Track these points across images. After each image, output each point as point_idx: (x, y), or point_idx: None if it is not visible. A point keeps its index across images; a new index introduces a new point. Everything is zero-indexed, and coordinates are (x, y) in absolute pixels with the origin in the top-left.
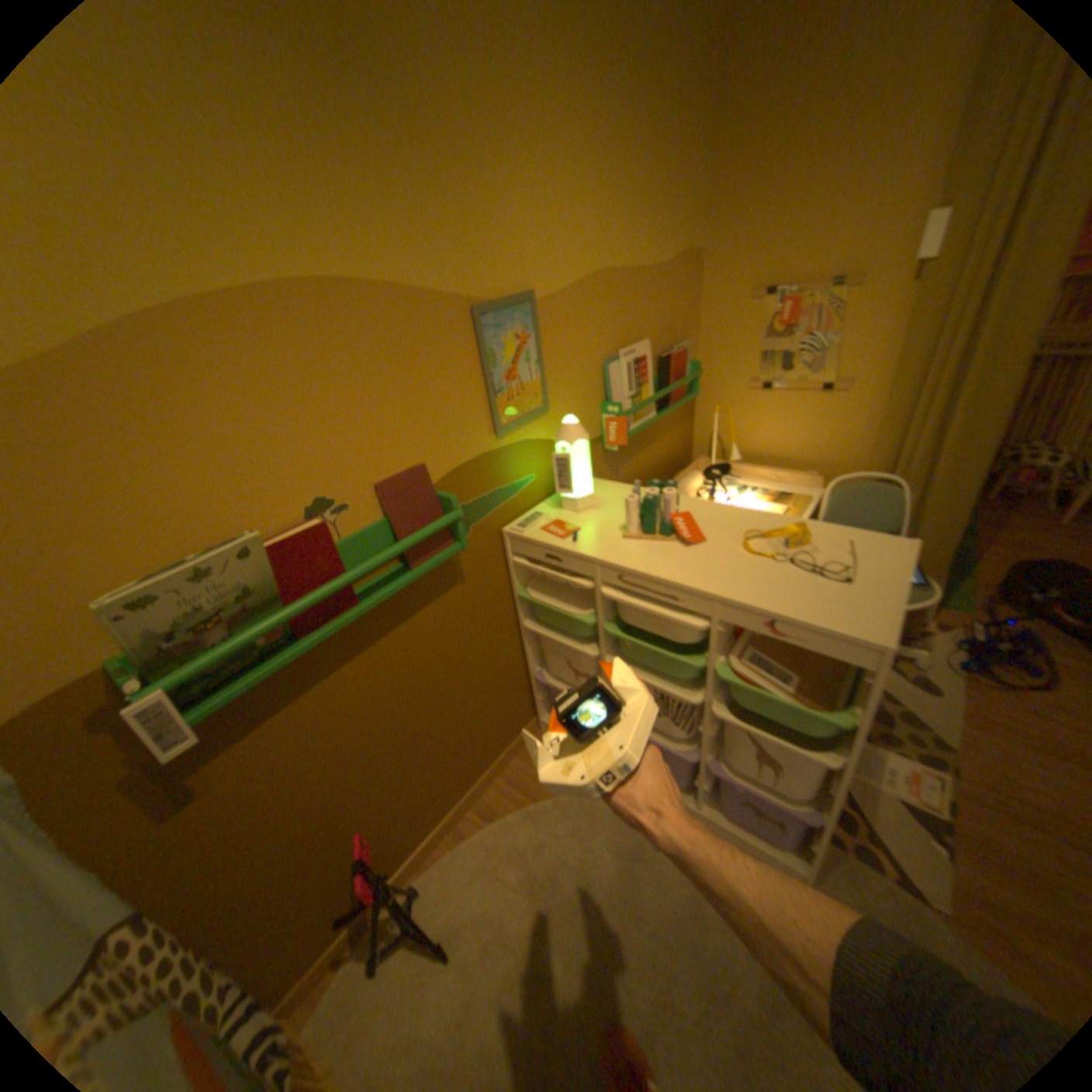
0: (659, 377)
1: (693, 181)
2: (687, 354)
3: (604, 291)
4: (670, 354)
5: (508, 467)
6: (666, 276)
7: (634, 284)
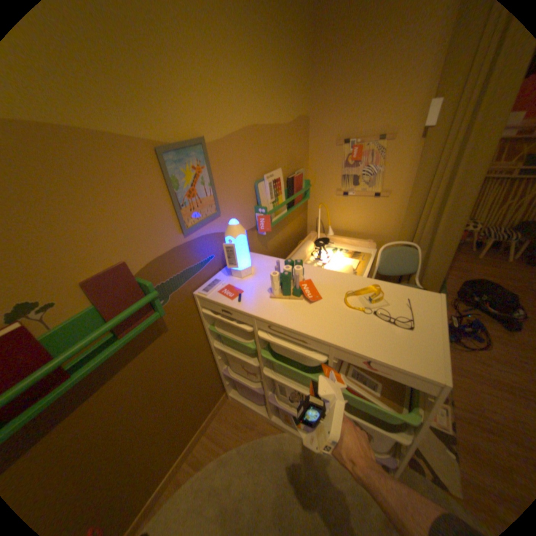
0: (288, 190)
1: (302, 76)
2: (302, 176)
3: (252, 139)
4: (293, 176)
5: (194, 253)
6: (289, 131)
7: (271, 135)
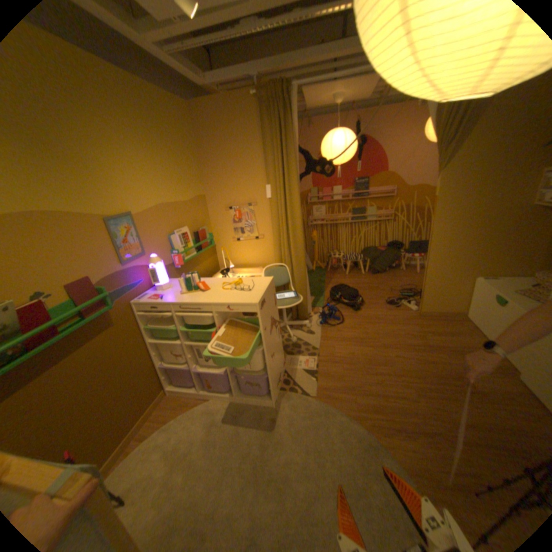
0: (195, 240)
1: (194, 174)
2: (205, 231)
3: (163, 211)
4: (198, 231)
5: (130, 277)
6: (190, 205)
7: (176, 208)
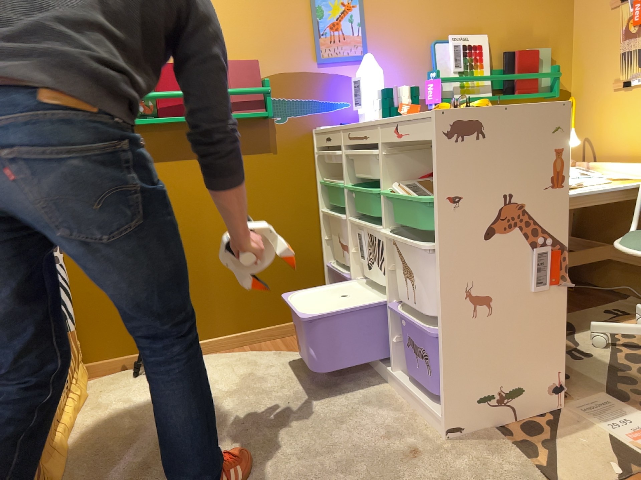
0: (503, 70)
1: None
2: (537, 56)
3: None
4: (514, 51)
5: (325, 88)
6: None
7: None
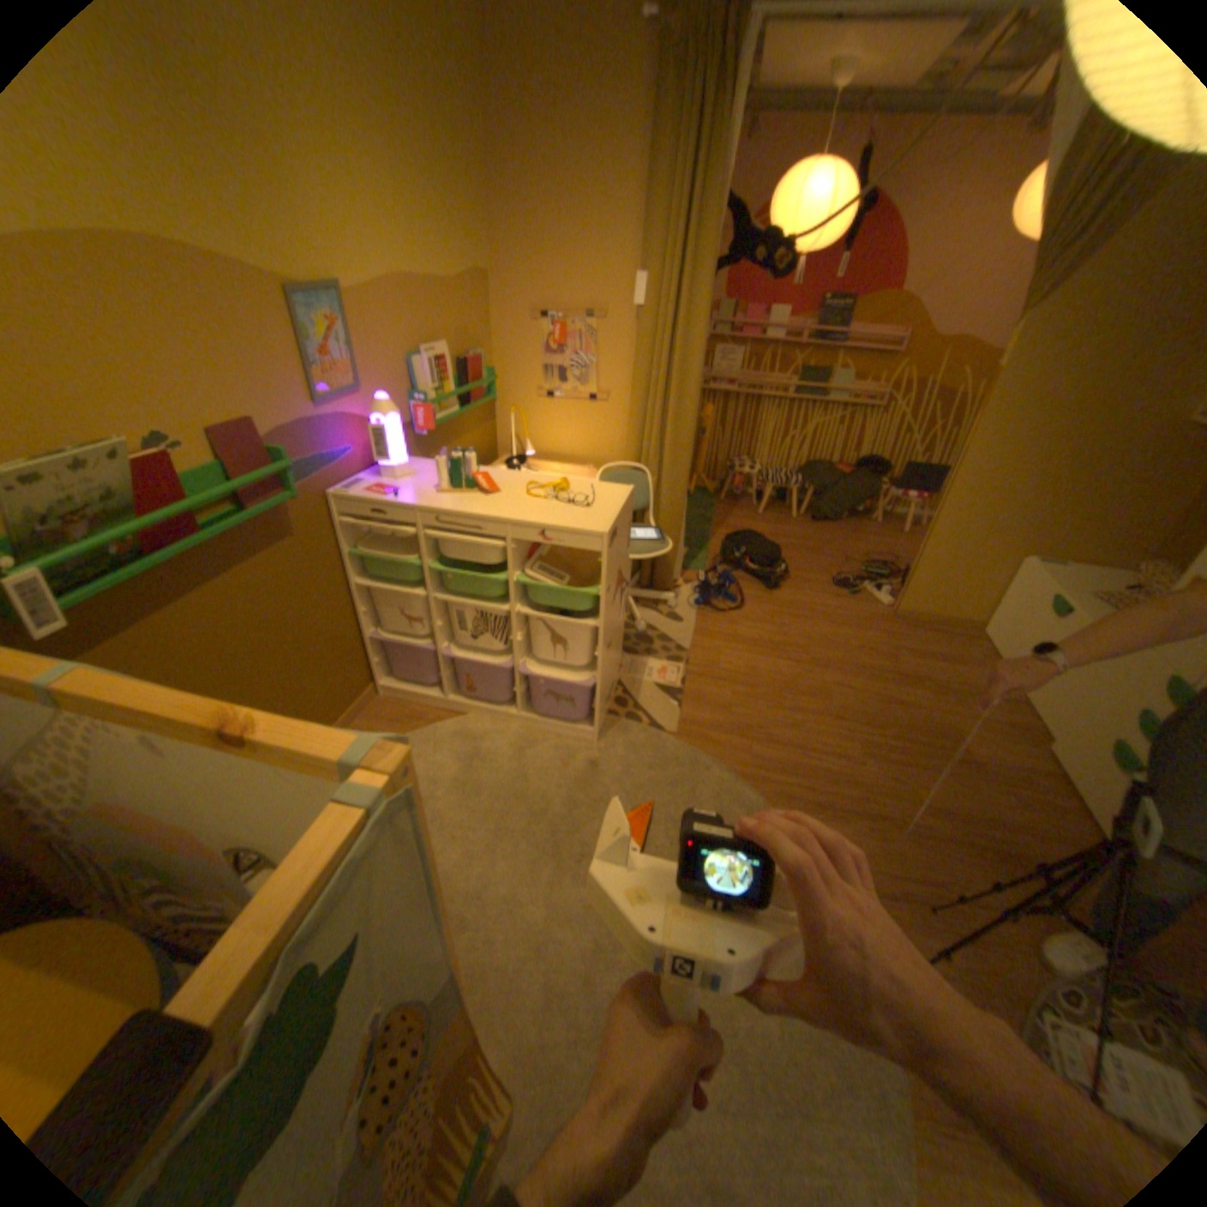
0: (459, 378)
1: (472, 213)
2: (481, 362)
3: (401, 294)
4: (466, 359)
5: (327, 436)
6: (456, 291)
7: (428, 292)
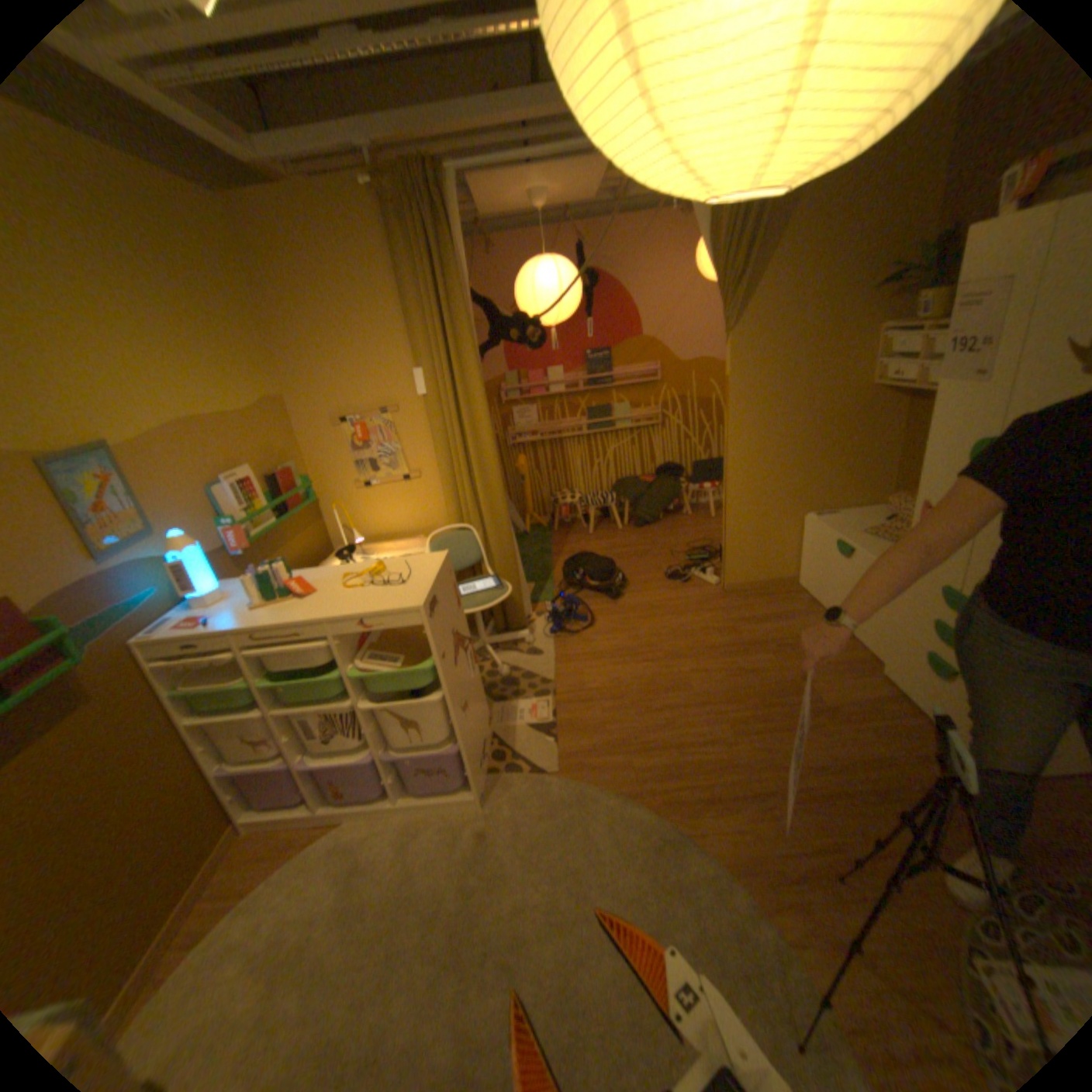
0: (270, 492)
1: (252, 352)
2: (291, 472)
3: (185, 434)
4: (274, 474)
5: (118, 587)
6: (250, 418)
7: (217, 426)
